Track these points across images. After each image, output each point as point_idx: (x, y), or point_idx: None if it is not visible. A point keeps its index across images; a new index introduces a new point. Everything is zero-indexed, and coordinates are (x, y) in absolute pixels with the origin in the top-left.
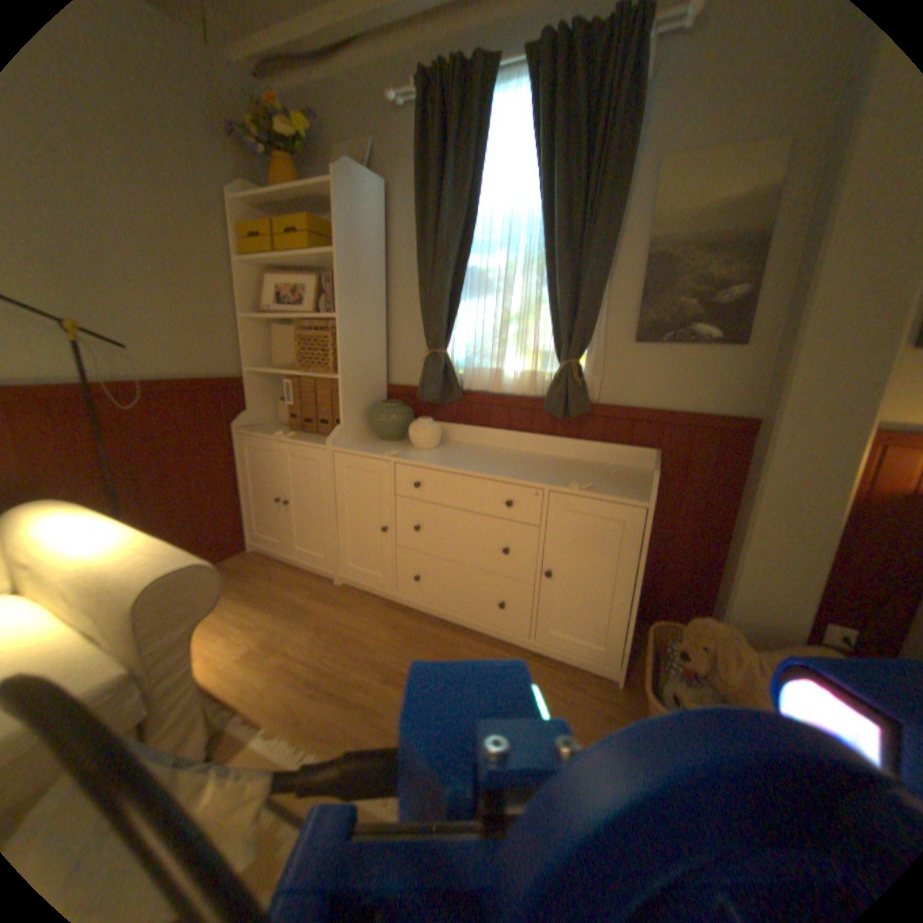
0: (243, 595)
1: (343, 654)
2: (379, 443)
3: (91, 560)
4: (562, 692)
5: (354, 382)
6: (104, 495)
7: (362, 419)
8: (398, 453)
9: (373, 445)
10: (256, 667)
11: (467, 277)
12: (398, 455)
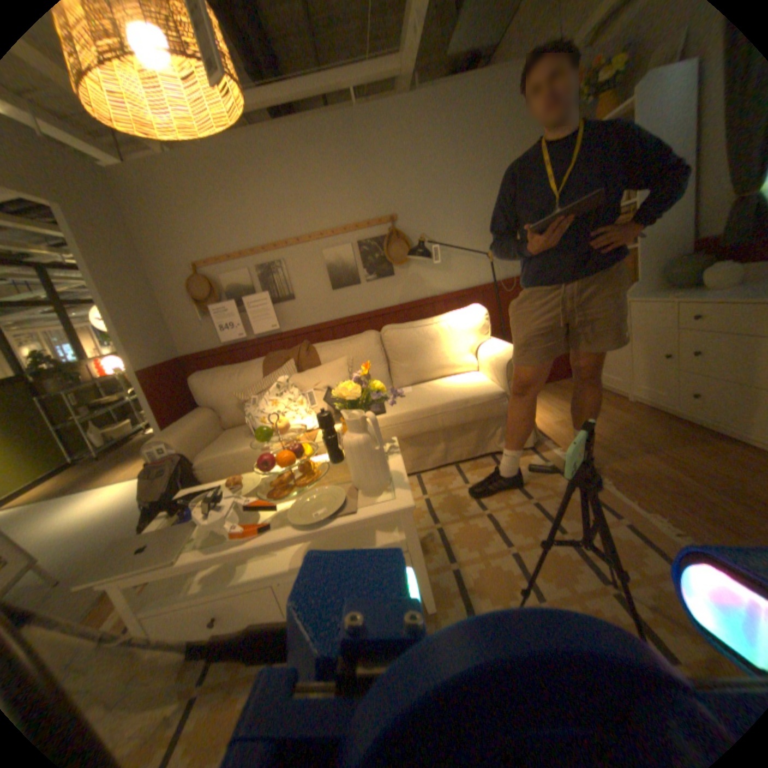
0: (565, 397)
1: (621, 433)
2: (675, 290)
3: (495, 351)
4: None
5: (654, 245)
6: (501, 336)
7: (662, 273)
8: (682, 293)
9: (667, 292)
10: (565, 427)
11: None
12: (684, 295)
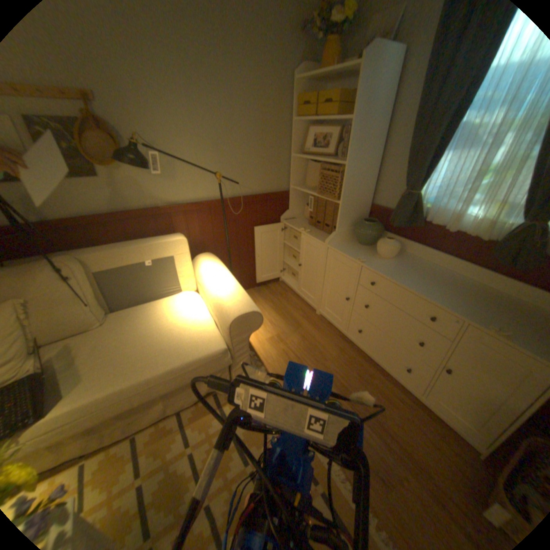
0: (274, 304)
1: (312, 355)
2: (356, 245)
3: (219, 294)
4: (434, 437)
5: (349, 205)
6: (227, 249)
7: (349, 227)
8: (365, 260)
9: (352, 247)
10: (274, 346)
11: (457, 133)
12: (366, 260)
